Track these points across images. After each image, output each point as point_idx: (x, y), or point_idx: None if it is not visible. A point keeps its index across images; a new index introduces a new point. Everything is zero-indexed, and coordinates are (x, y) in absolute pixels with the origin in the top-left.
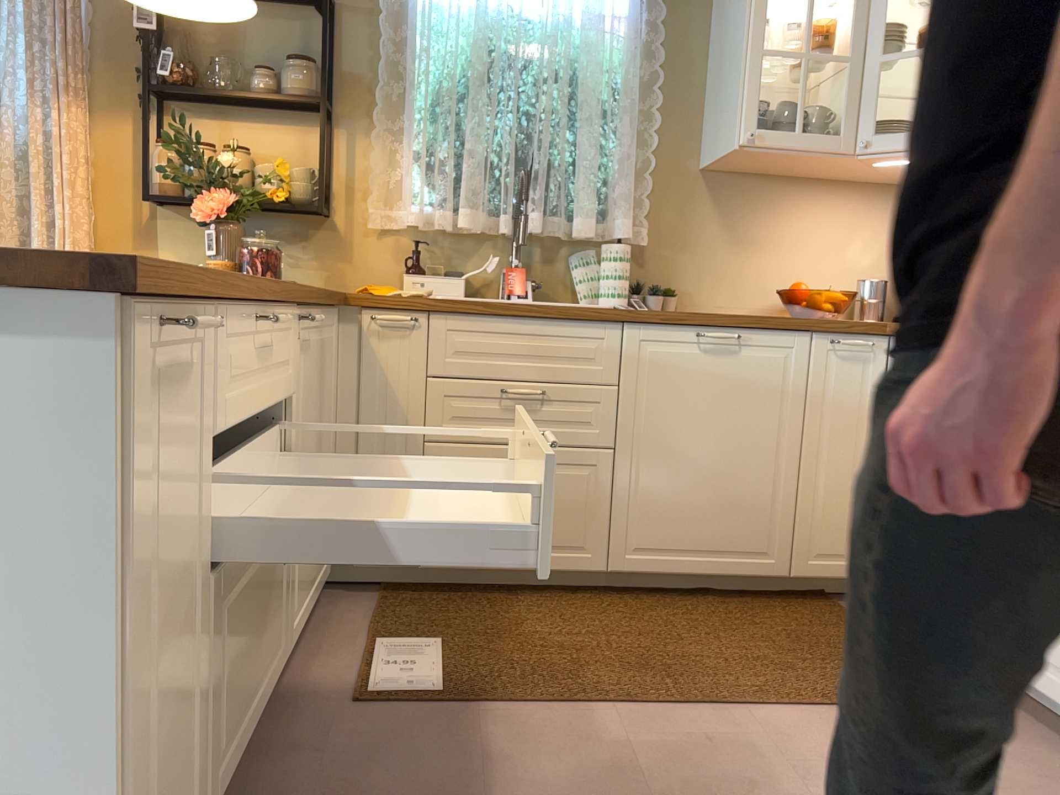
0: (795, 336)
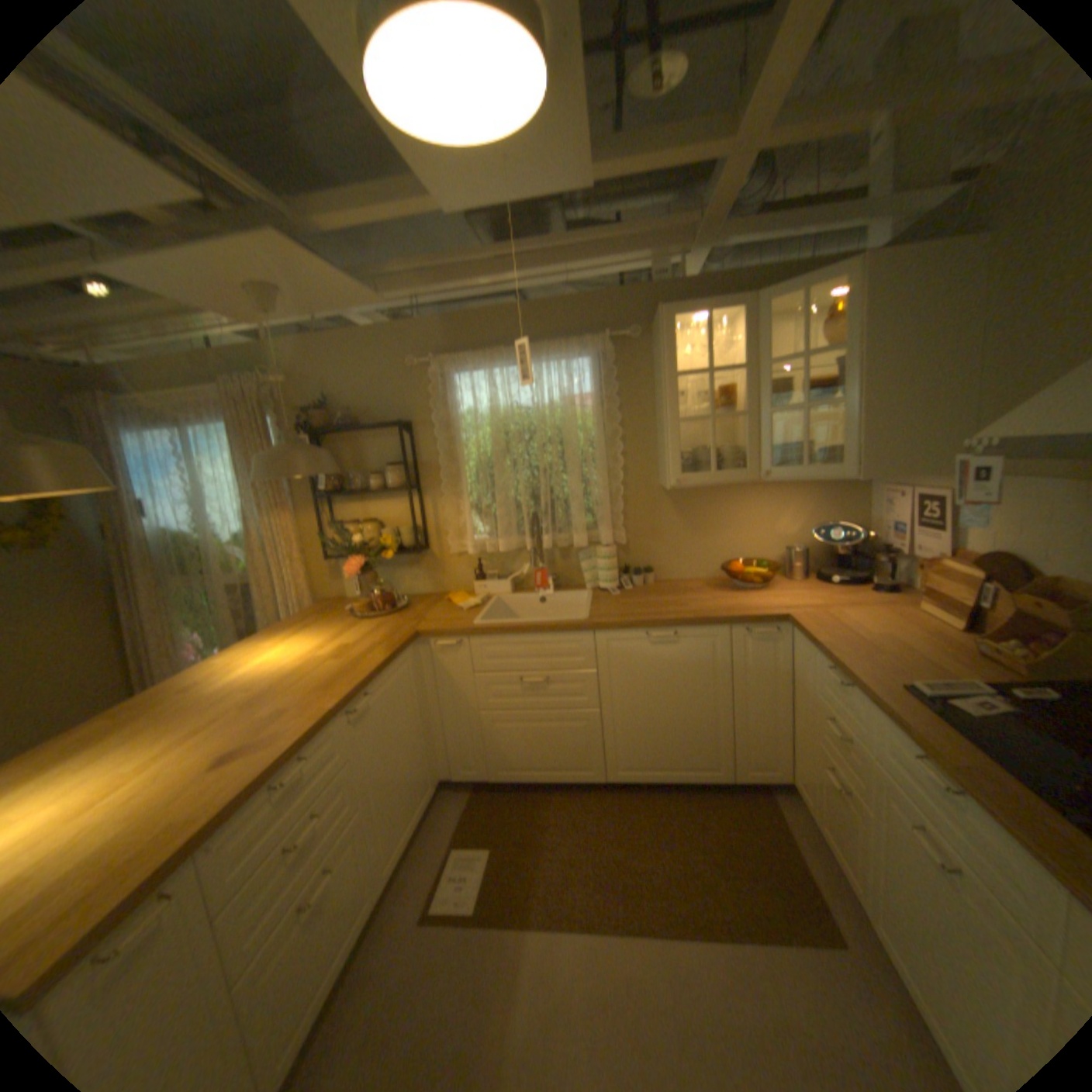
0: (717, 629)
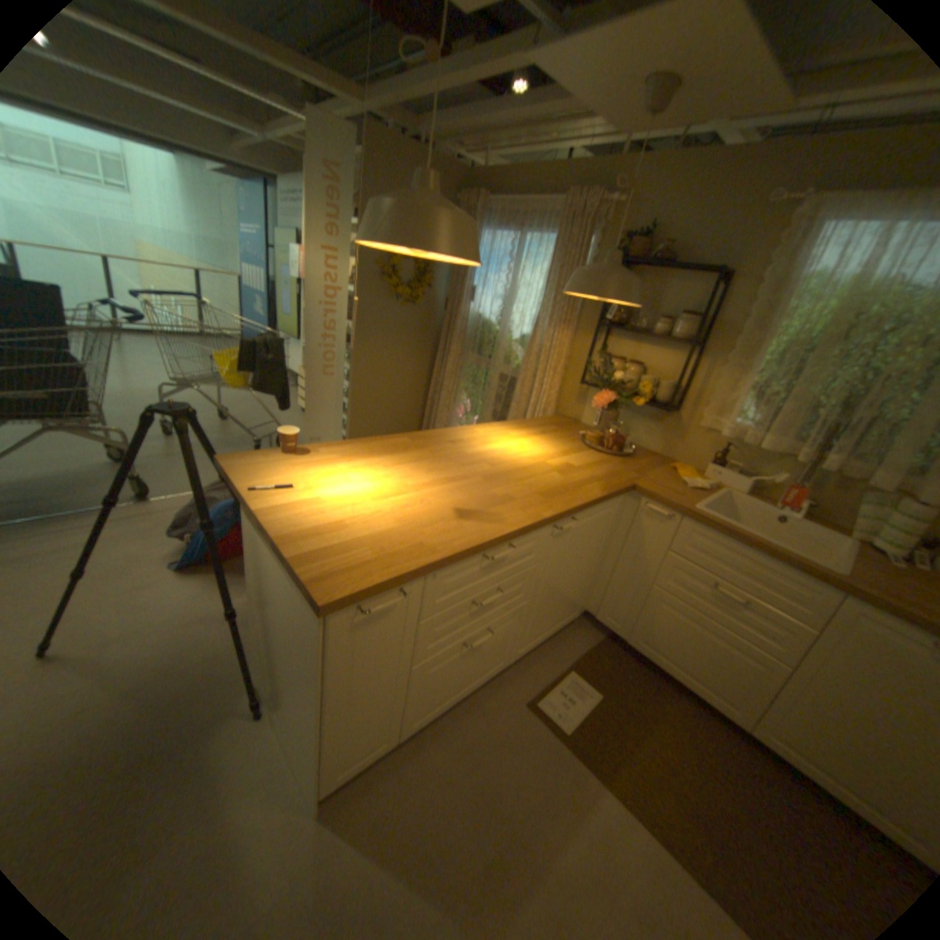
0: None
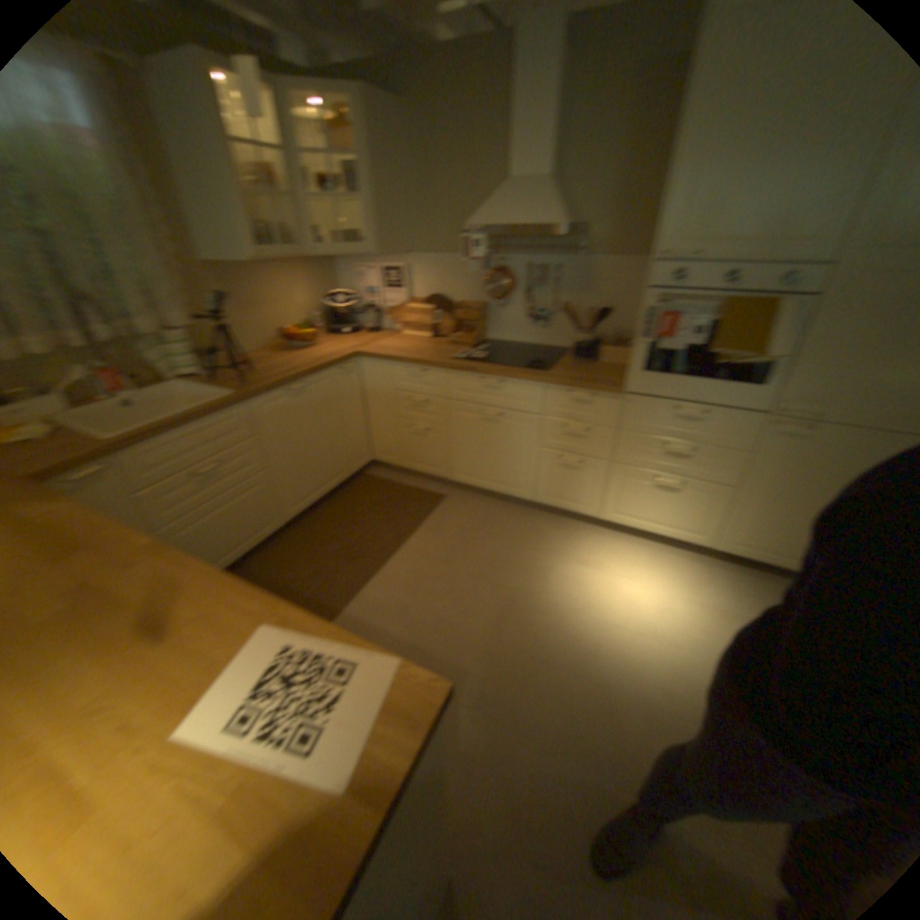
0: (330, 372)
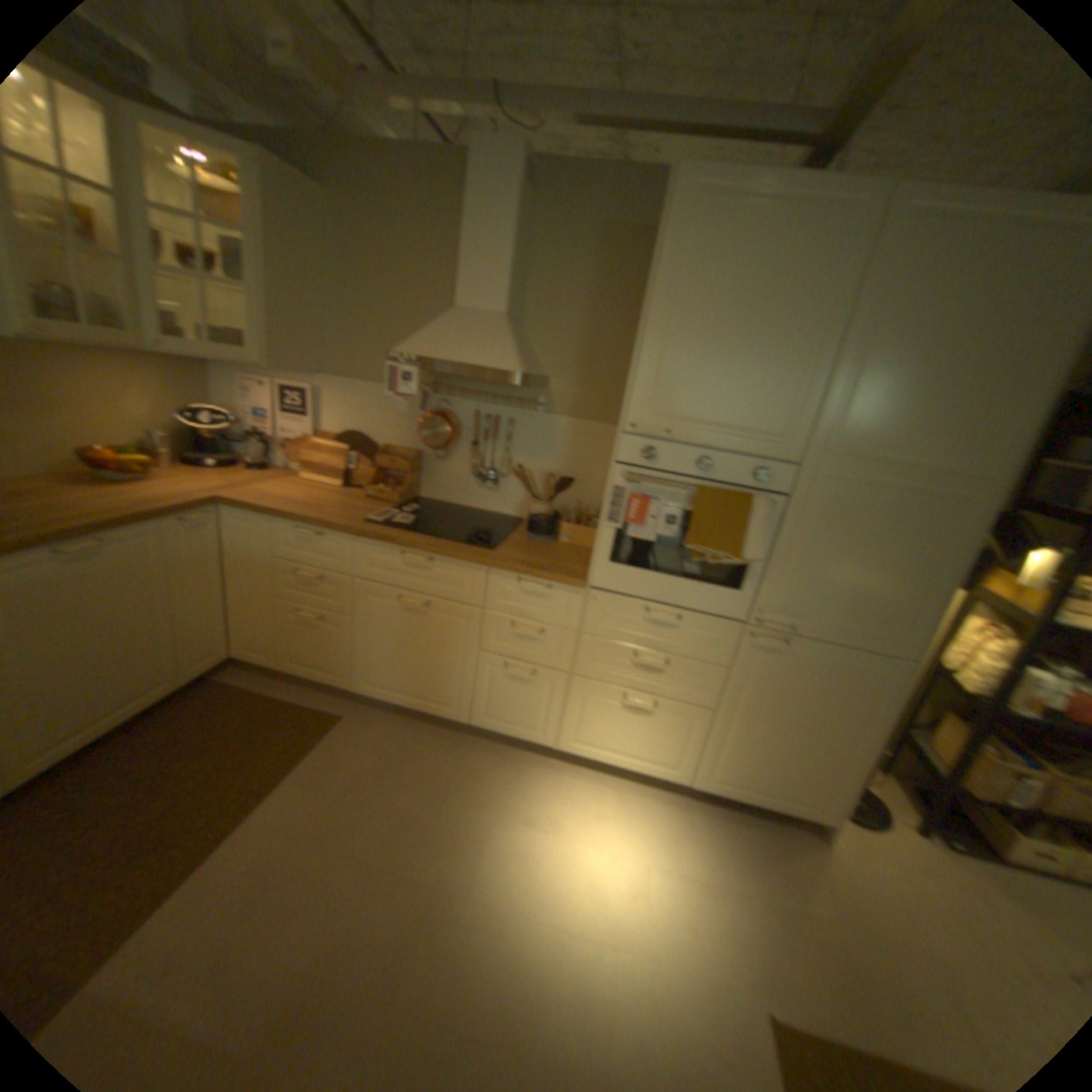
0: (143, 526)
